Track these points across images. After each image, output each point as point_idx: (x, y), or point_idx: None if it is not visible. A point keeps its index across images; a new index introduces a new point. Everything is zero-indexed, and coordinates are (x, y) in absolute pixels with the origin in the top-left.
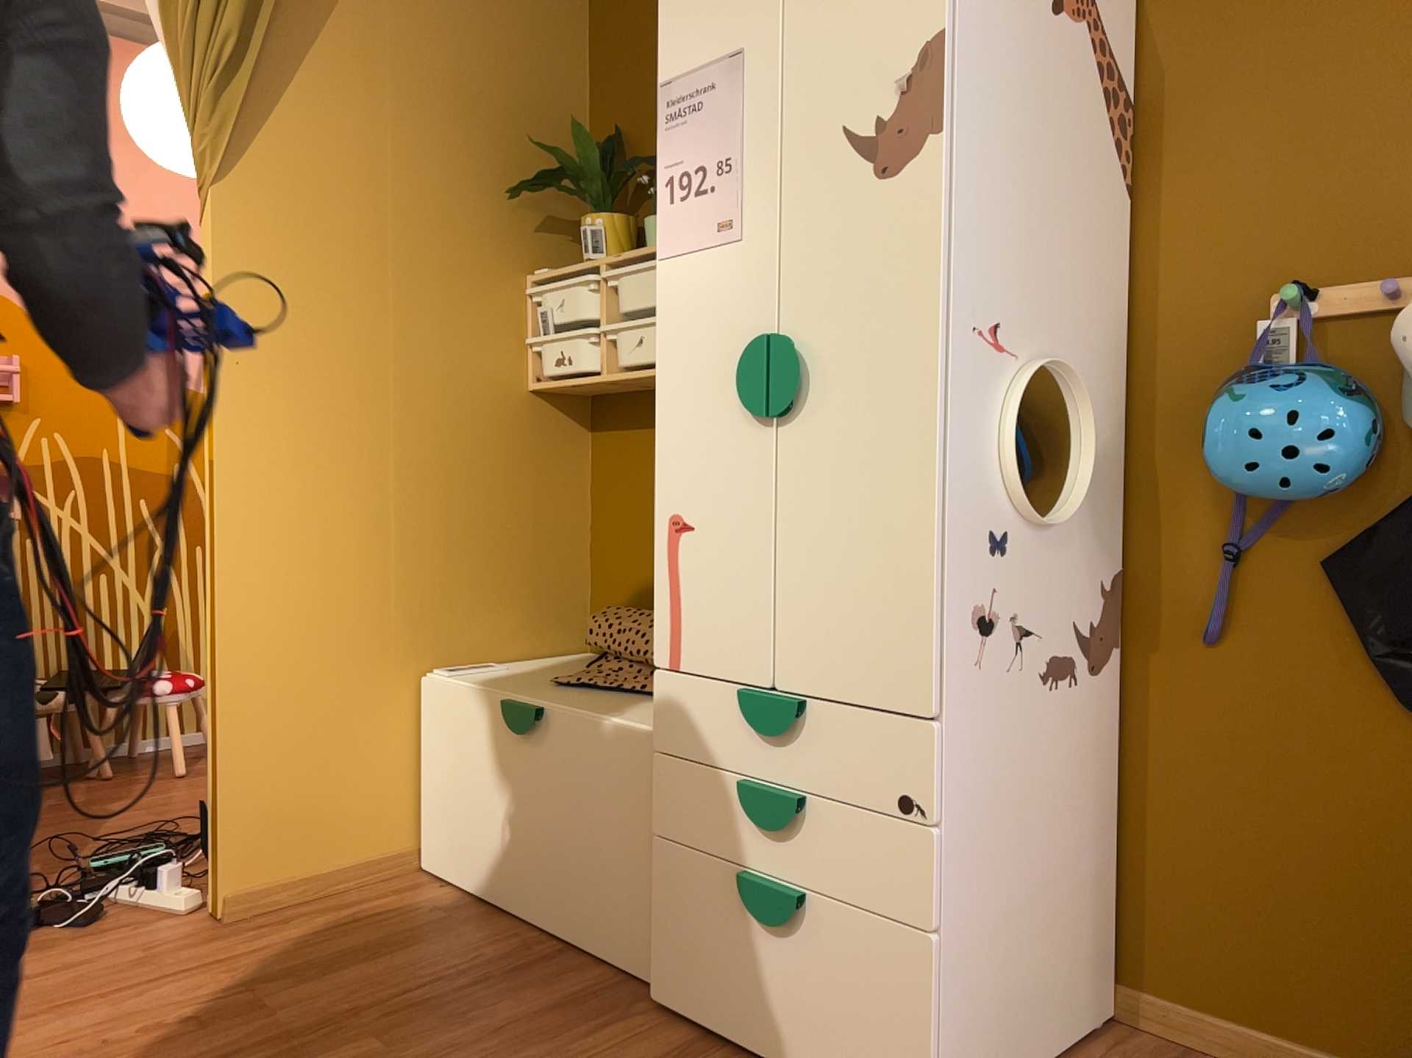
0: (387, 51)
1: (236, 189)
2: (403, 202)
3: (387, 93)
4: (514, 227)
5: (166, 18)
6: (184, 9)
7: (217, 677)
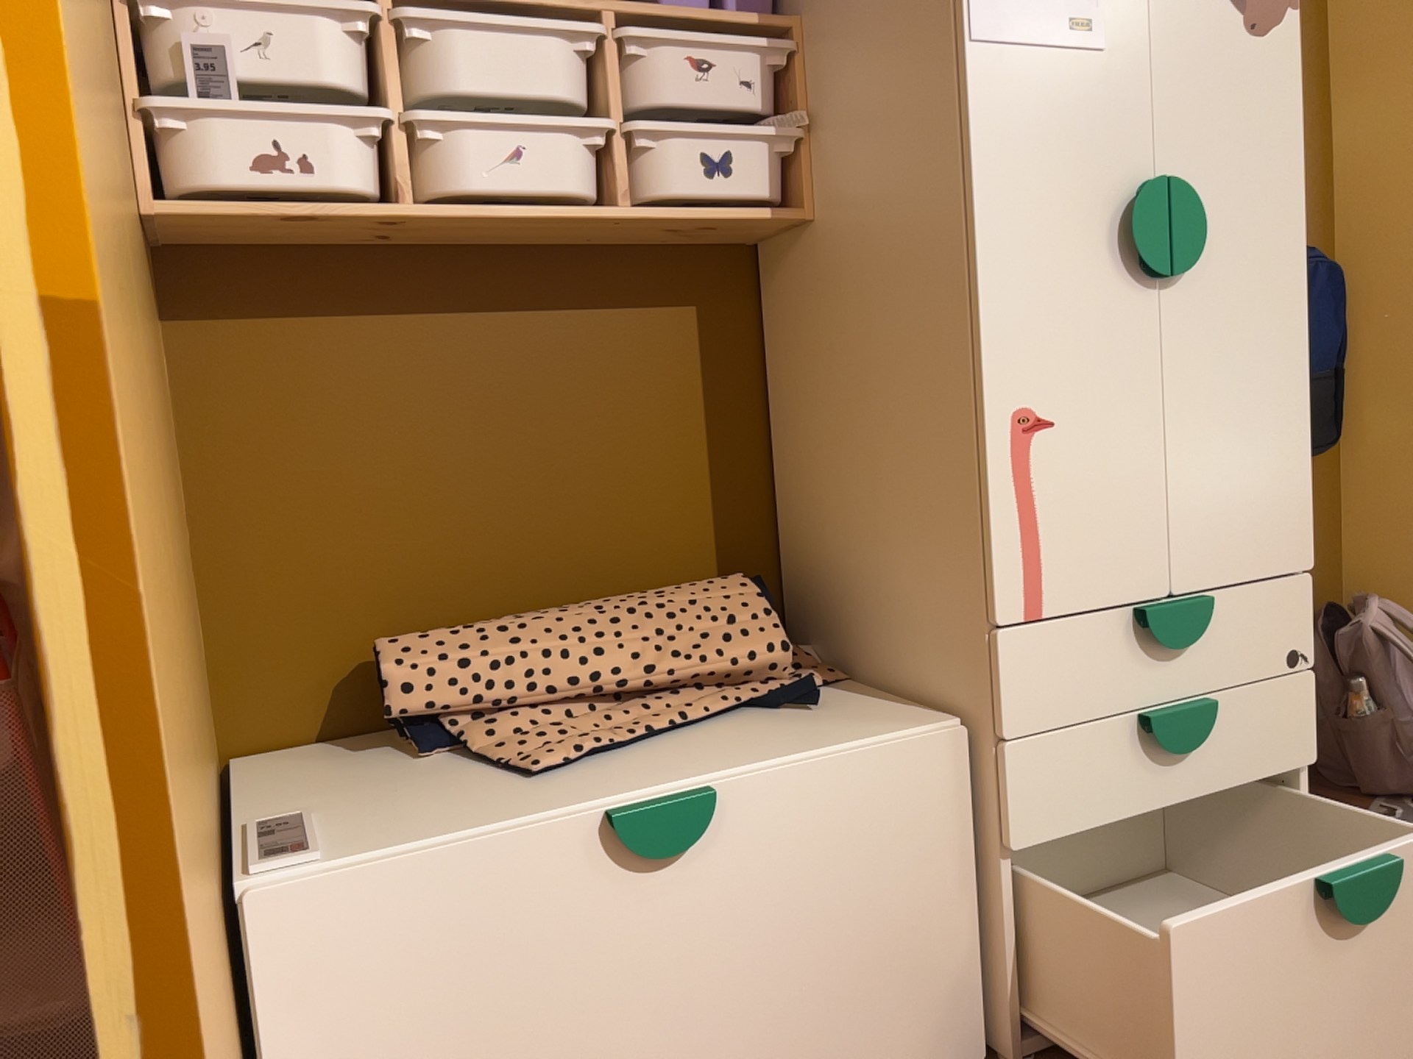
0: None
1: None
2: None
3: None
4: None
5: None
6: None
7: None
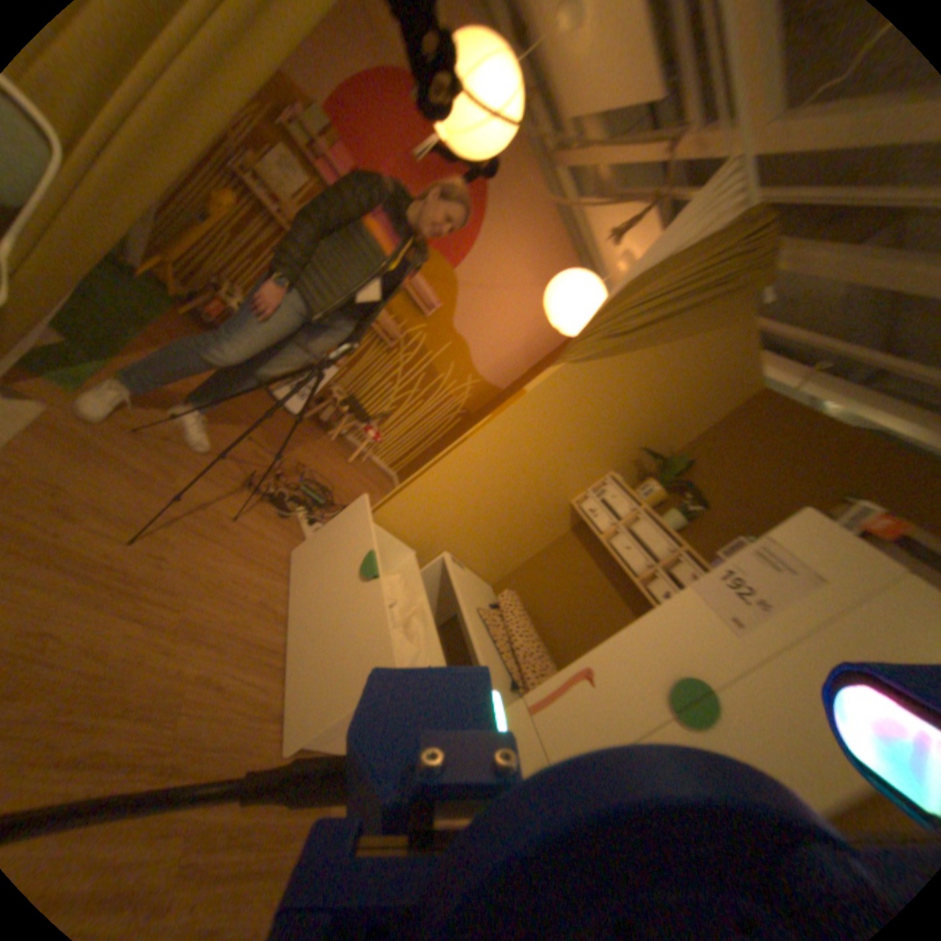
0: (661, 370)
1: (569, 370)
2: (607, 418)
3: (644, 383)
4: (625, 455)
5: (614, 296)
6: (624, 302)
7: (392, 500)
